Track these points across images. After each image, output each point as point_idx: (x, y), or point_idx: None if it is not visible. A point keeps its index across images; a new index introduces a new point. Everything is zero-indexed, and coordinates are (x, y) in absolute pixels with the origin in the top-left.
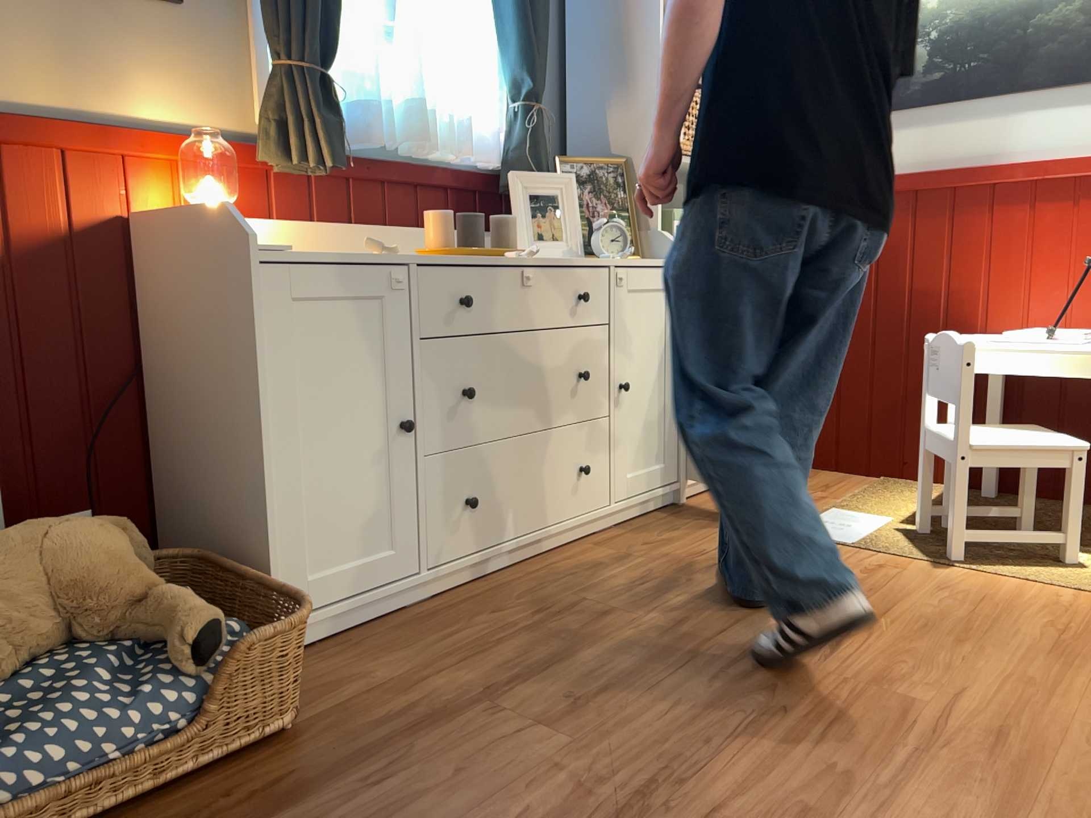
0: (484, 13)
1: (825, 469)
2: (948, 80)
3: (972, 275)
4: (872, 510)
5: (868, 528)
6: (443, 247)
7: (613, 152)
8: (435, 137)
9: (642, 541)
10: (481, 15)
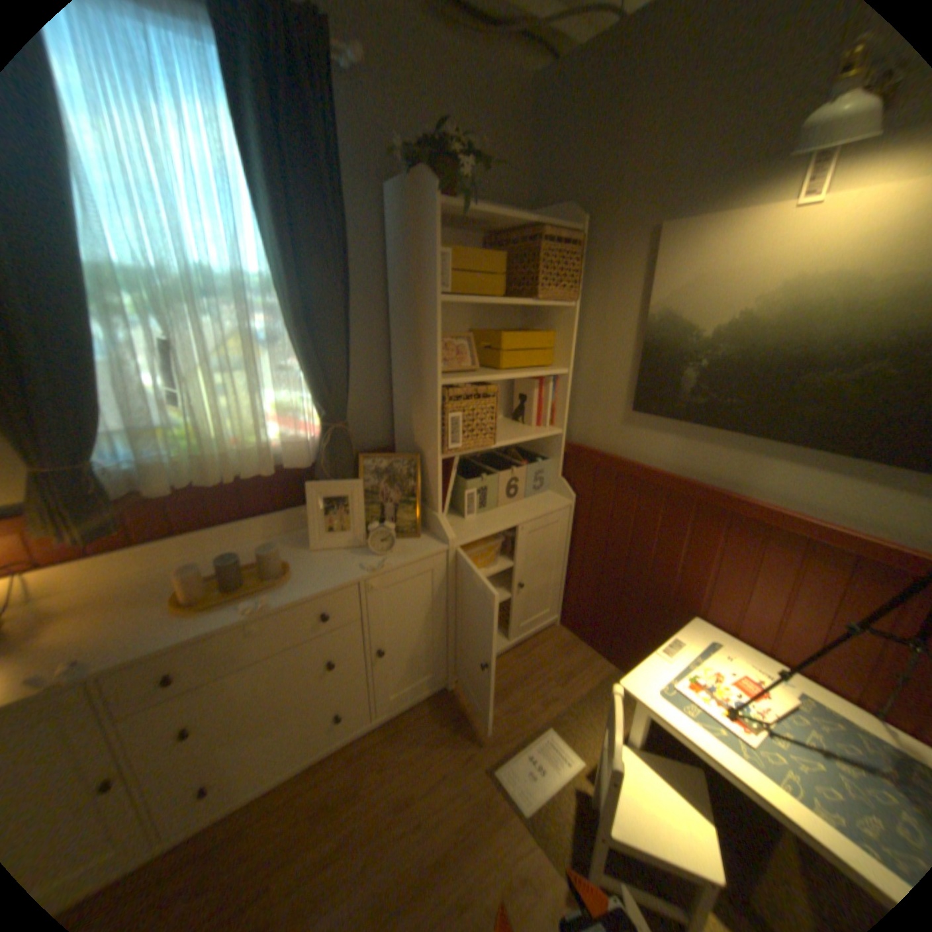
0: (285, 354)
1: (583, 644)
2: (712, 408)
3: (704, 573)
4: (578, 743)
5: (555, 788)
6: (182, 608)
7: (415, 443)
8: (245, 458)
9: (381, 765)
10: (285, 353)
